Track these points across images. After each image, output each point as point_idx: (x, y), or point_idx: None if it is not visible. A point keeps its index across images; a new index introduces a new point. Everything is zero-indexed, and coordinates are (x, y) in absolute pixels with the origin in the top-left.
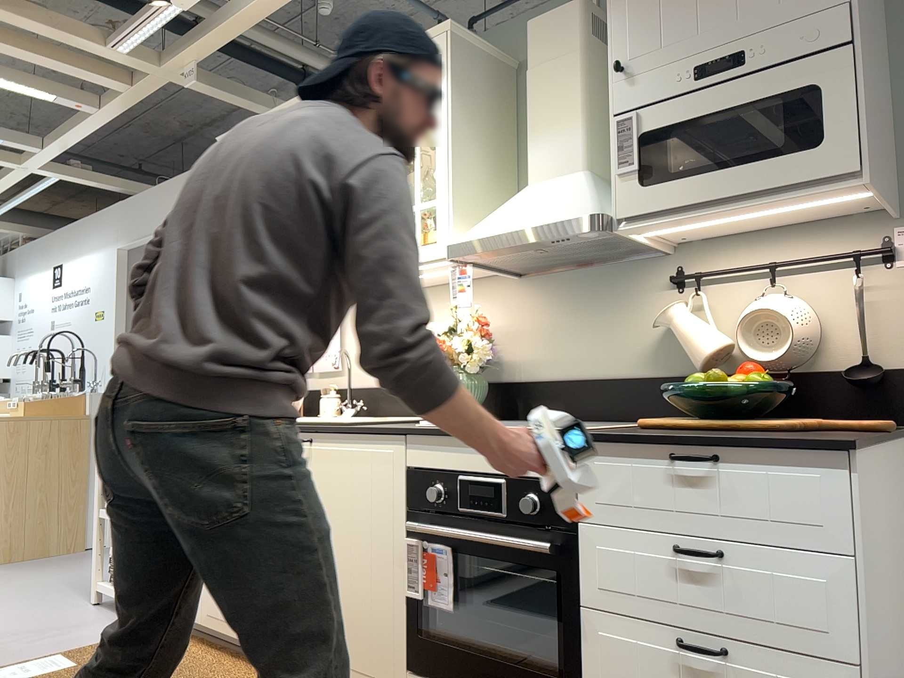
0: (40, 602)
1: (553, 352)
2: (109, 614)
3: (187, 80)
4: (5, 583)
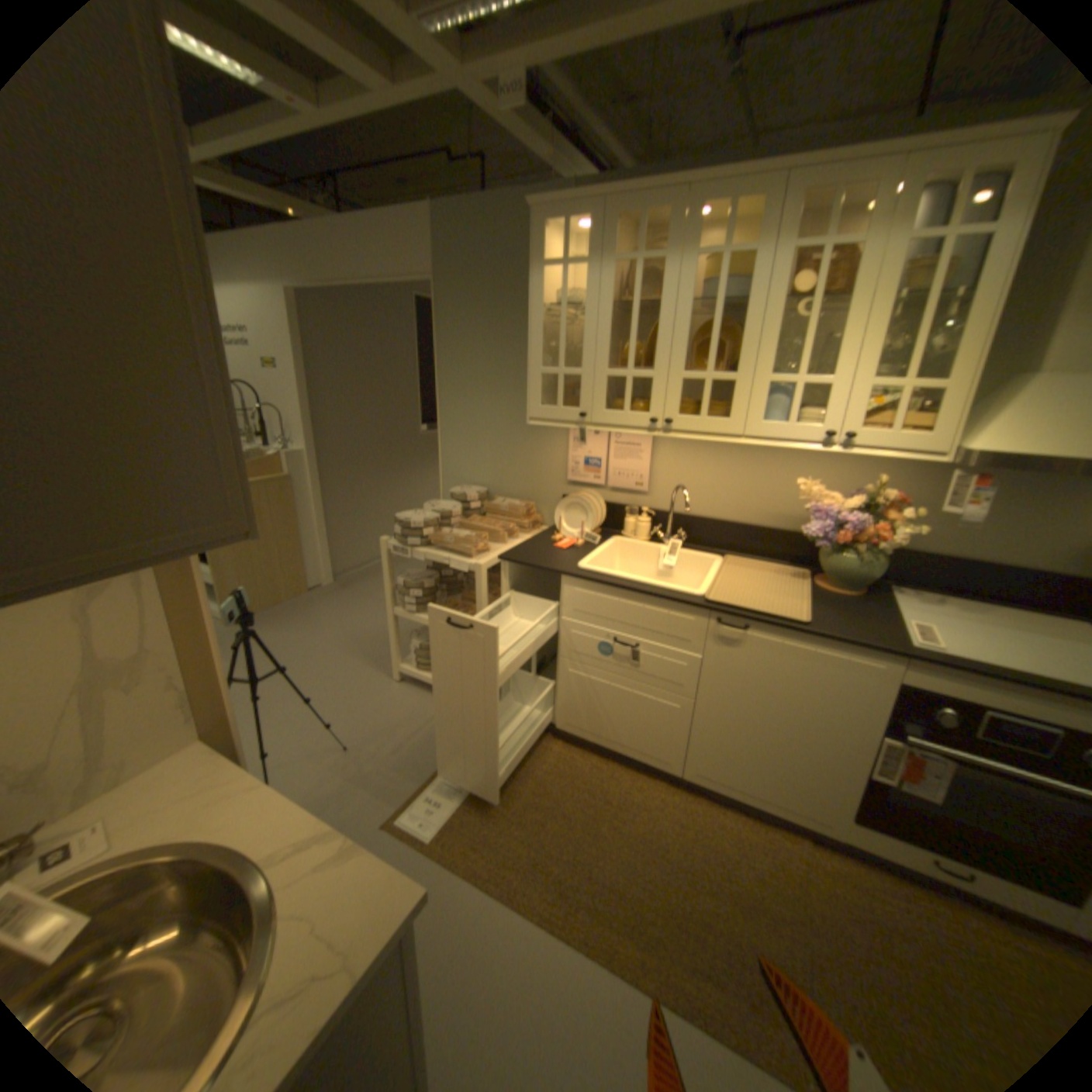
0: (341, 682)
1: (949, 529)
2: (425, 697)
3: (500, 94)
4: (277, 654)
